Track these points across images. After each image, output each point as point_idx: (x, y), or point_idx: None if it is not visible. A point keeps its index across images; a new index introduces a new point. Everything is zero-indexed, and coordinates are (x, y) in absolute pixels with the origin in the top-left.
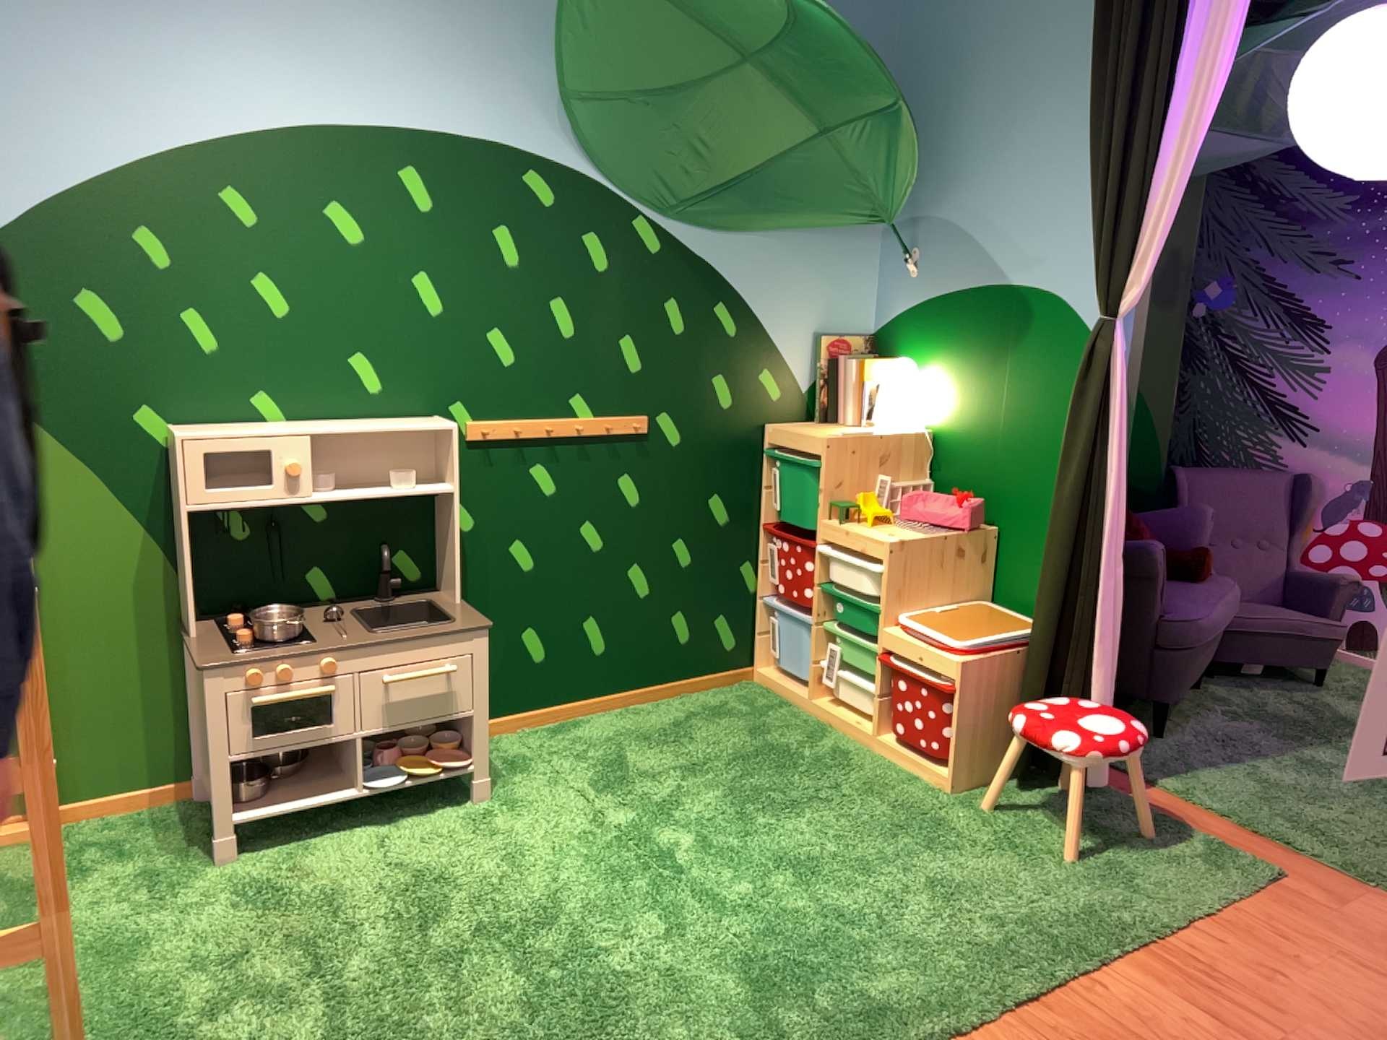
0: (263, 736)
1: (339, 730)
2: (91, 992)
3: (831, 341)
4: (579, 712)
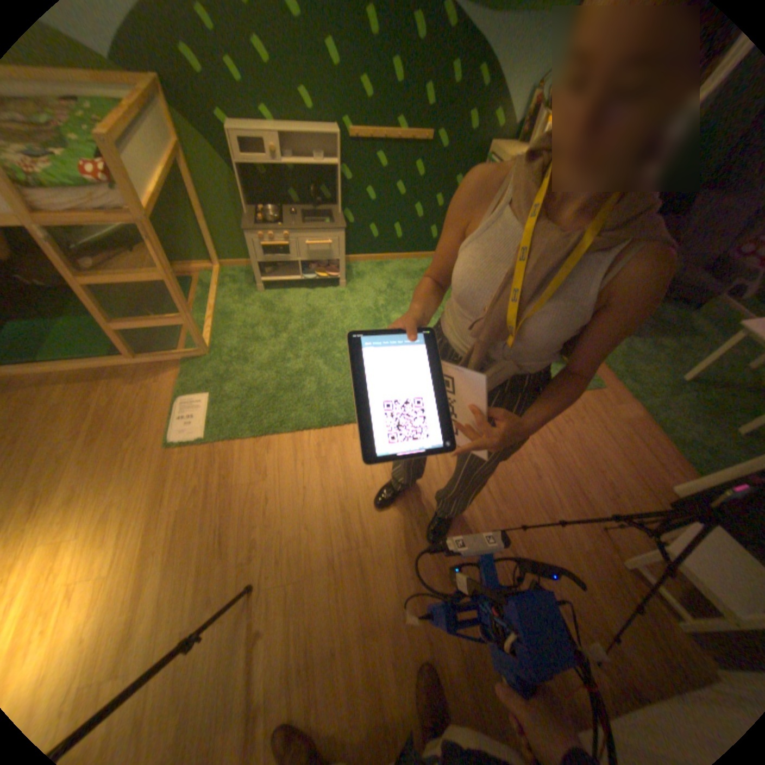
0: (266, 257)
1: (289, 259)
2: (208, 331)
3: (542, 94)
4: (388, 260)
